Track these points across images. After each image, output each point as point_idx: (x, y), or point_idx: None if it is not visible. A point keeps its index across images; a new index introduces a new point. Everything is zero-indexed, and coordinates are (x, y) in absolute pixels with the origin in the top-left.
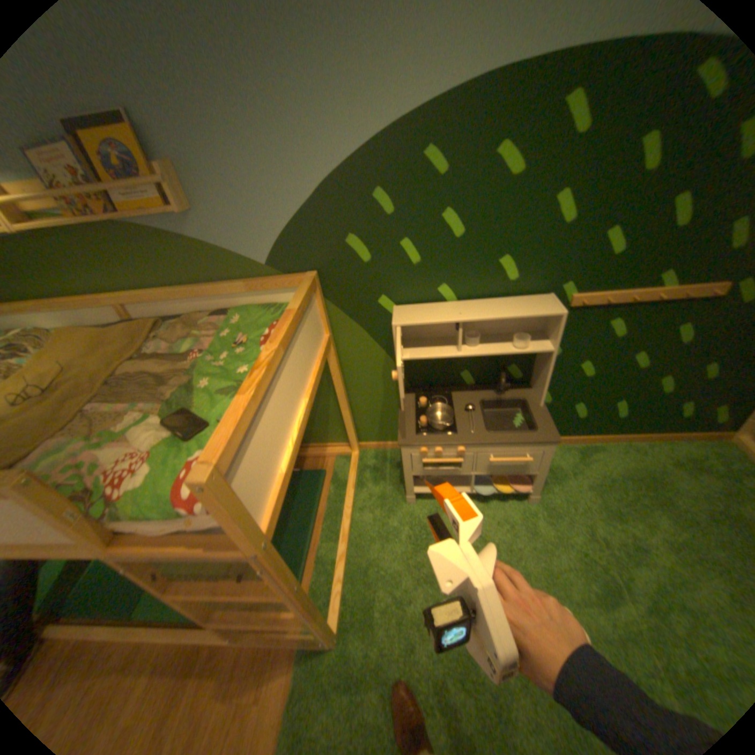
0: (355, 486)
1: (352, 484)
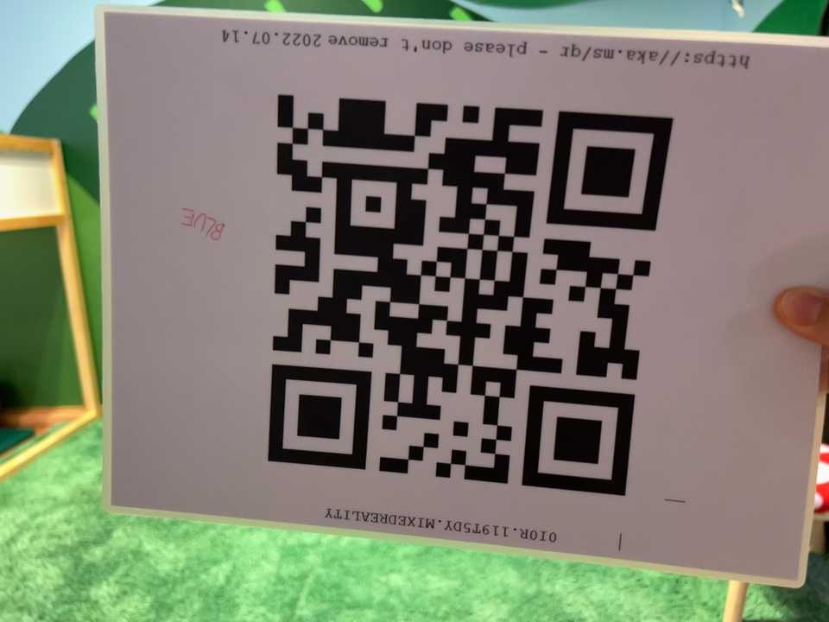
0: (63, 440)
1: (58, 435)
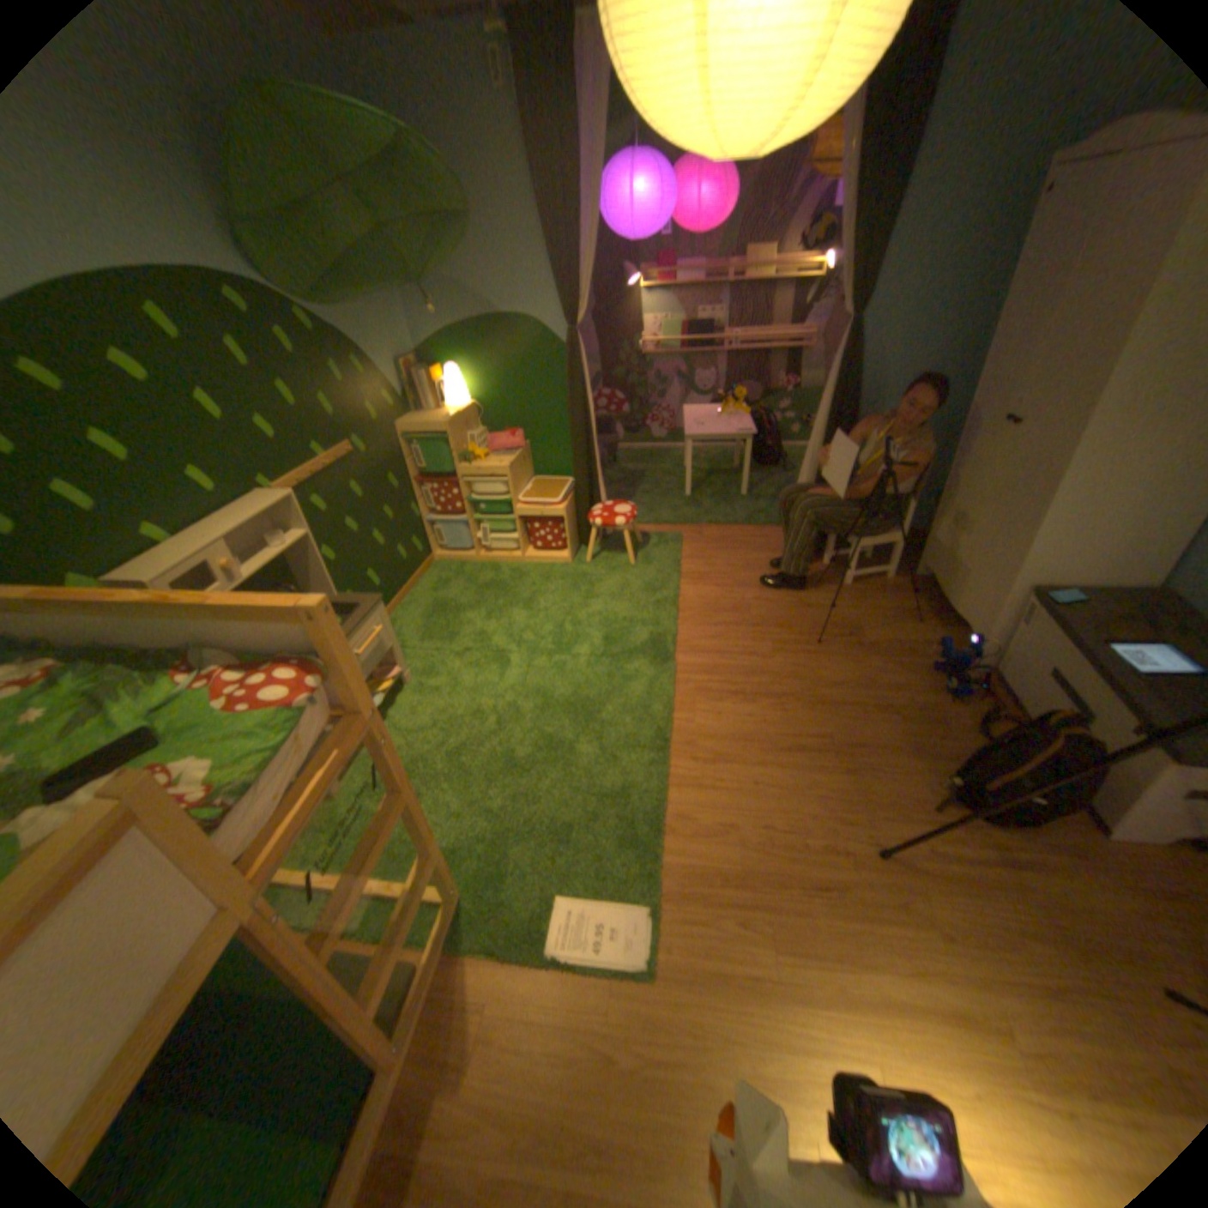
0: None
1: None
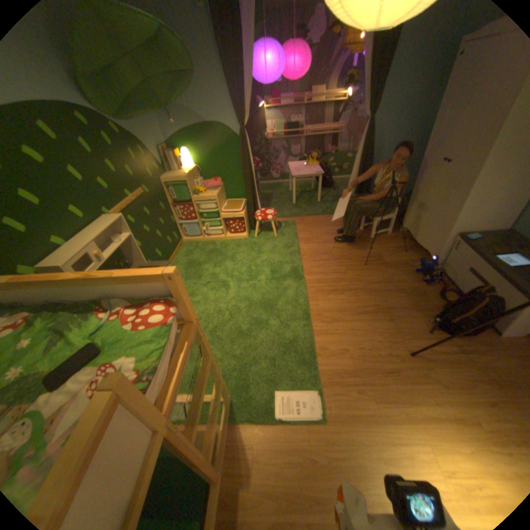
0: None
1: None
